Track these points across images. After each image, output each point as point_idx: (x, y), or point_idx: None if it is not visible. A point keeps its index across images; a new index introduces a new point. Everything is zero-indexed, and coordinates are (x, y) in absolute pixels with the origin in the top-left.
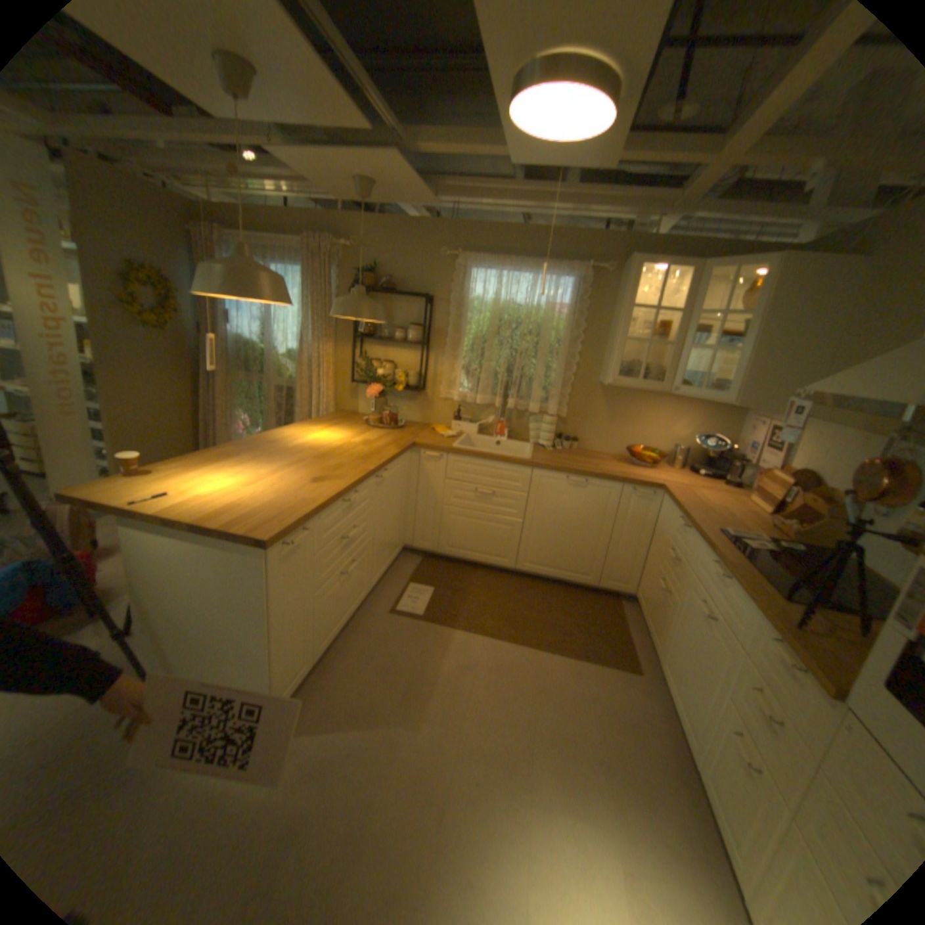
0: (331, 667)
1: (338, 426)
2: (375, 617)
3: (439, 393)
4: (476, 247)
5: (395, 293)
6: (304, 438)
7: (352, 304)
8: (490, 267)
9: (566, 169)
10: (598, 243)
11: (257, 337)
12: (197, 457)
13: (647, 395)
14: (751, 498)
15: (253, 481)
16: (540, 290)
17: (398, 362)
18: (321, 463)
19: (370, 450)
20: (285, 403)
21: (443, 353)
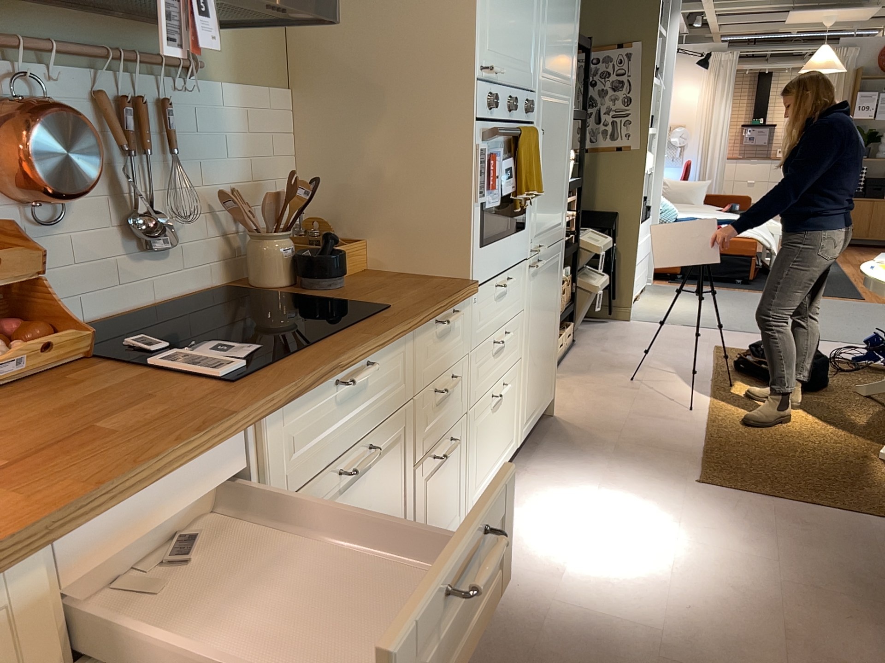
0: None
1: None
2: None
3: None
4: None
5: None
6: None
7: None
8: None
9: None
10: None
11: None
12: None
13: None
14: None
15: None
16: None
17: None
18: None
19: None
20: None
21: None
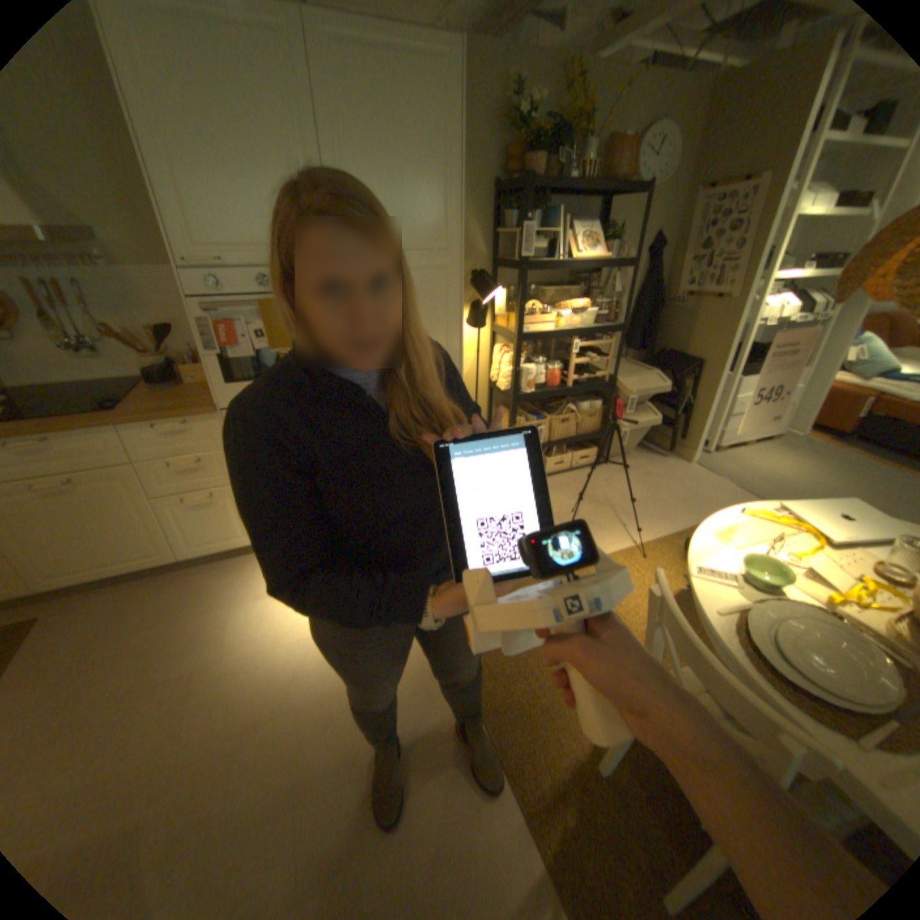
0: None
1: None
2: None
3: None
4: None
5: None
6: None
7: None
8: None
9: None
10: None
11: None
12: None
13: None
14: None
15: None
16: None
17: None
18: None
19: None
20: None
21: None
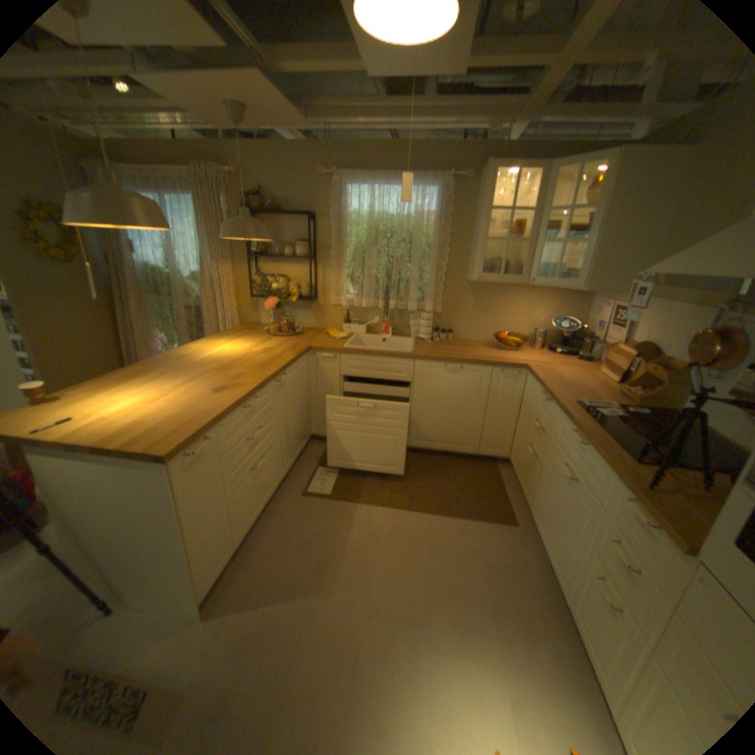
0: (252, 549)
1: (242, 337)
2: (289, 501)
3: (329, 300)
4: (349, 165)
5: (280, 213)
6: (209, 352)
7: (237, 226)
8: (363, 182)
9: (423, 84)
10: (457, 153)
11: (162, 263)
12: (106, 379)
13: (509, 288)
14: (600, 370)
15: (158, 398)
16: (410, 200)
17: (291, 275)
18: (223, 374)
19: (270, 357)
20: (196, 320)
21: (329, 265)
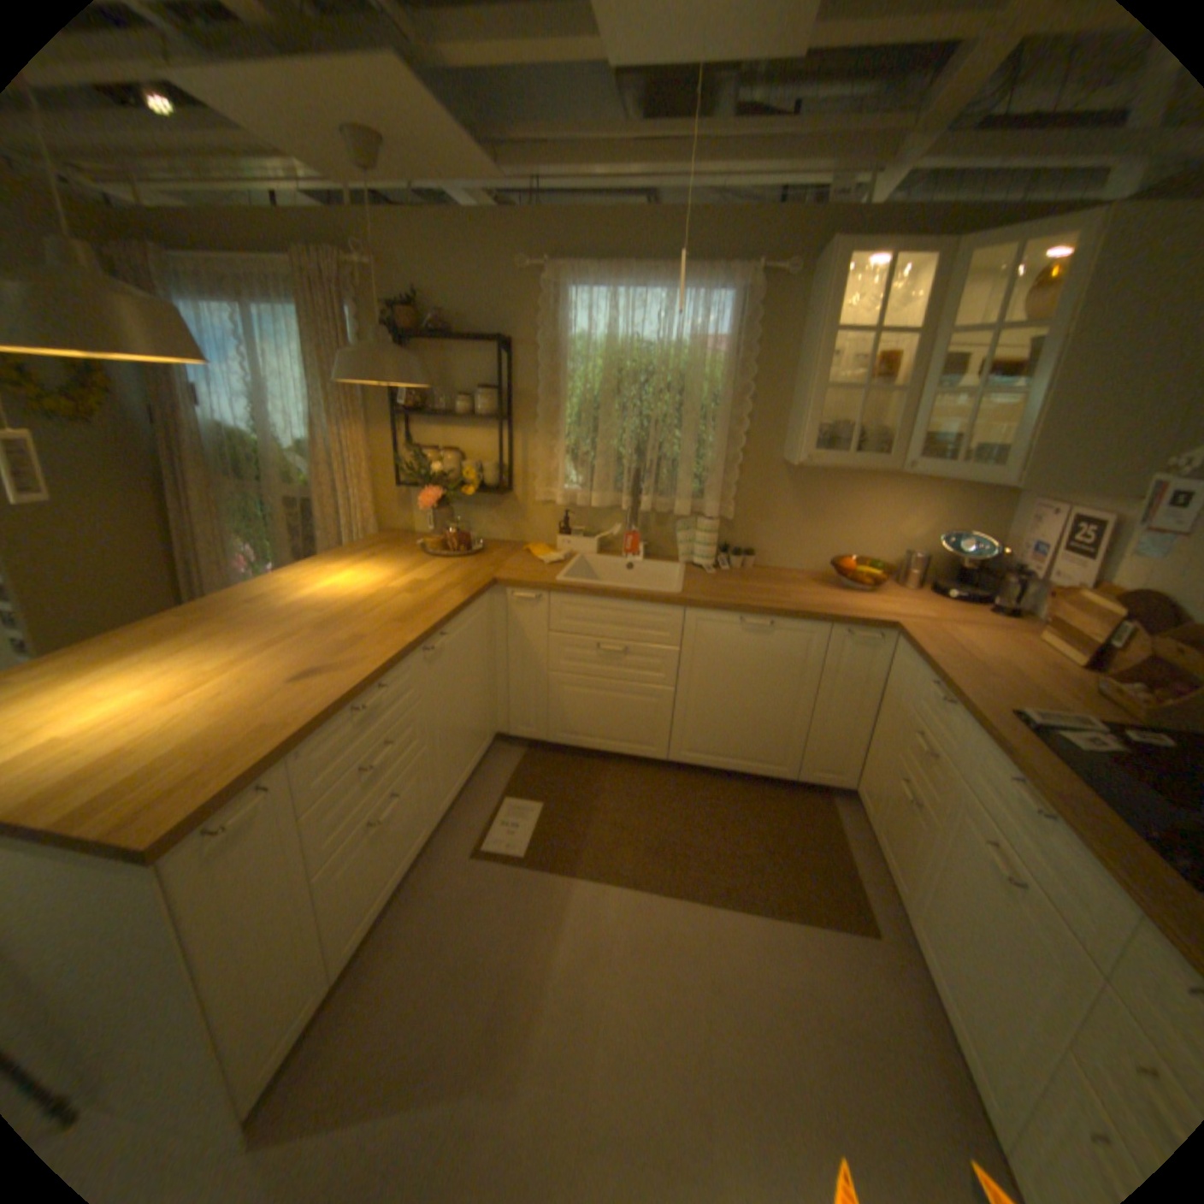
0: (369, 974)
1: (377, 557)
2: (447, 867)
3: (534, 492)
4: (574, 251)
5: (450, 336)
6: (311, 587)
7: (364, 358)
8: (598, 282)
9: (712, 102)
10: (773, 228)
11: (248, 424)
12: (102, 644)
13: (860, 476)
14: (1041, 636)
15: (184, 689)
16: (682, 315)
17: (468, 448)
18: (326, 635)
19: (419, 599)
20: (305, 523)
21: (535, 430)
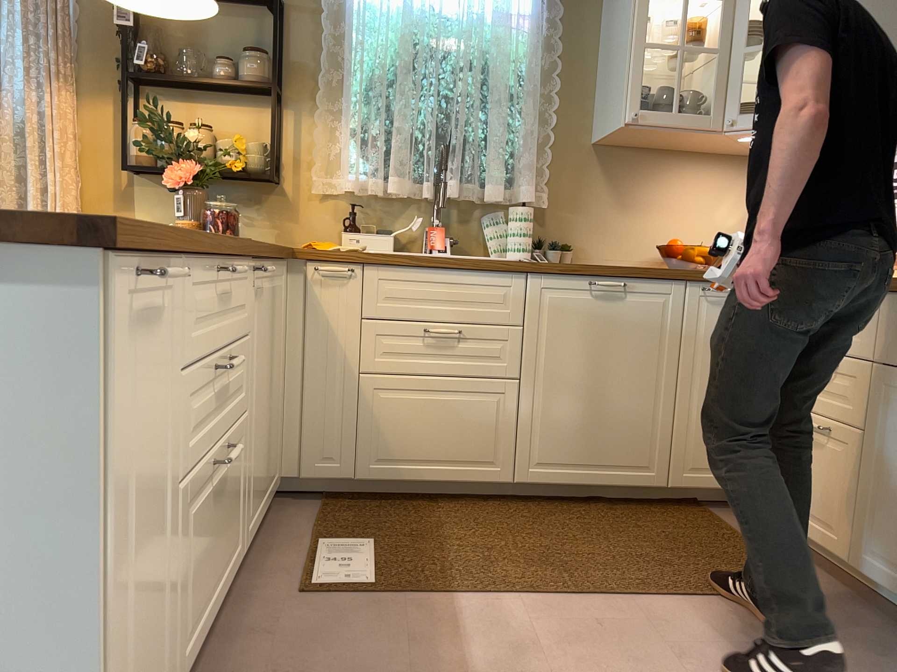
0: None
1: None
2: (269, 606)
3: (310, 184)
4: None
5: None
6: None
7: None
8: None
9: None
10: None
11: None
12: None
13: (671, 161)
14: None
15: None
16: None
17: (223, 130)
18: None
19: None
20: None
21: (313, 109)
